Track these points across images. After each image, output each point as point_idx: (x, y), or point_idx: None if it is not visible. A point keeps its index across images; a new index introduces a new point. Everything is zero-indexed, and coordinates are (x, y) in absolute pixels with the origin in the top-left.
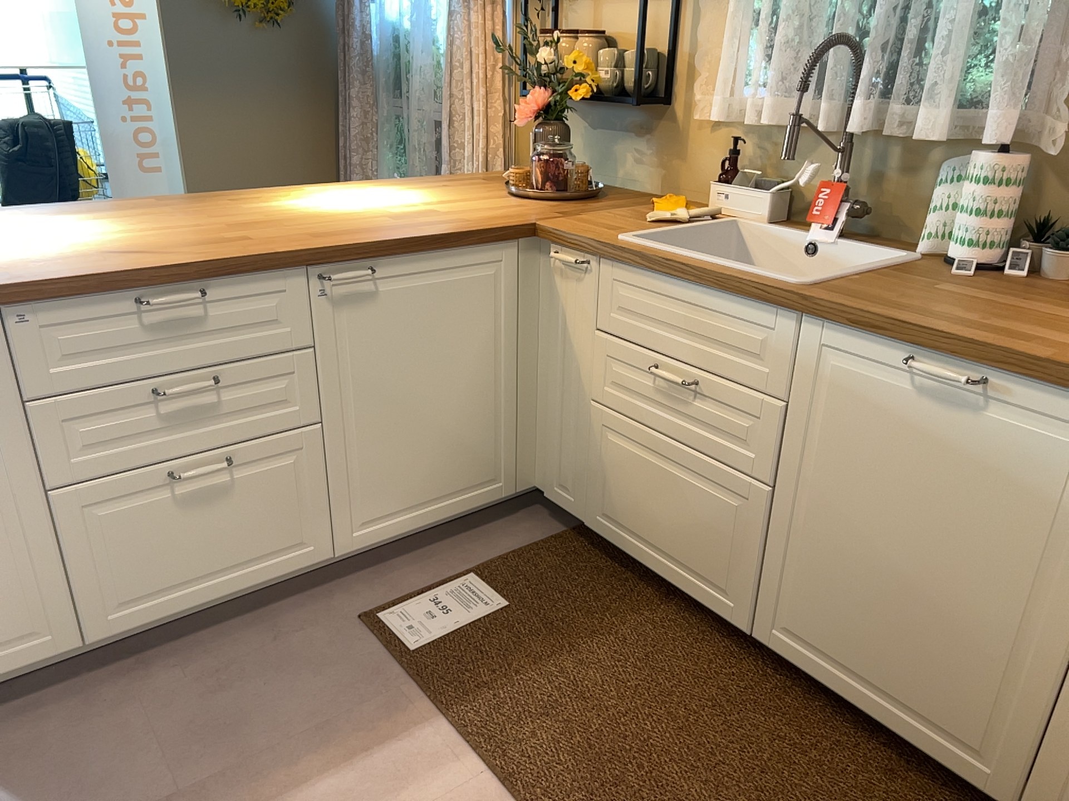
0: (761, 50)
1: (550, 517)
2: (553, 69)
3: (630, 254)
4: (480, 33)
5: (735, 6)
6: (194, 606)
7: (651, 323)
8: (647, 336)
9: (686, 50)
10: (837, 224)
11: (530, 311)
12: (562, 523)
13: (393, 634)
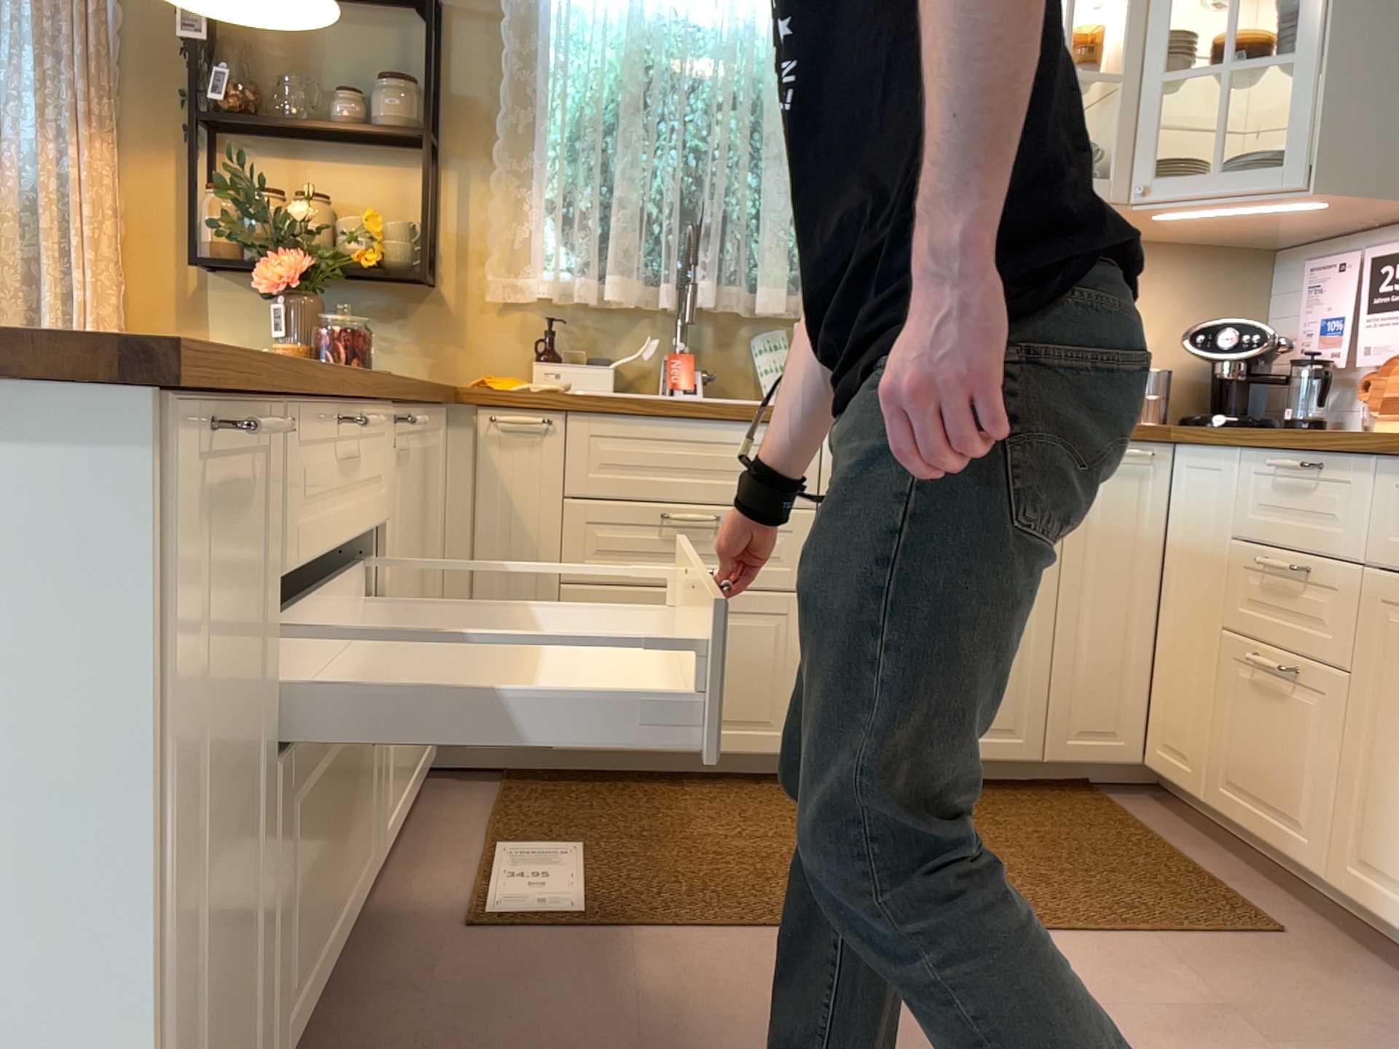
0: (566, 233)
1: (464, 783)
2: (304, 228)
3: (621, 402)
4: (91, 173)
5: (555, 187)
6: (314, 992)
7: (647, 473)
8: (644, 487)
9: (457, 227)
10: (700, 385)
11: (441, 501)
12: (485, 781)
13: (534, 918)
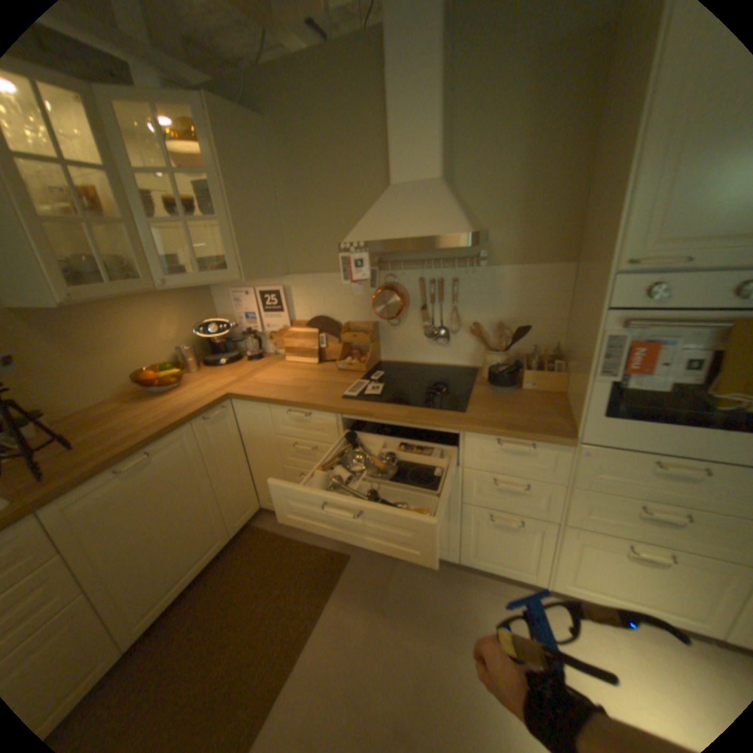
0: None
1: None
2: None
3: None
4: None
5: None
6: None
7: None
8: None
9: None
10: None
11: None
12: None
13: None
